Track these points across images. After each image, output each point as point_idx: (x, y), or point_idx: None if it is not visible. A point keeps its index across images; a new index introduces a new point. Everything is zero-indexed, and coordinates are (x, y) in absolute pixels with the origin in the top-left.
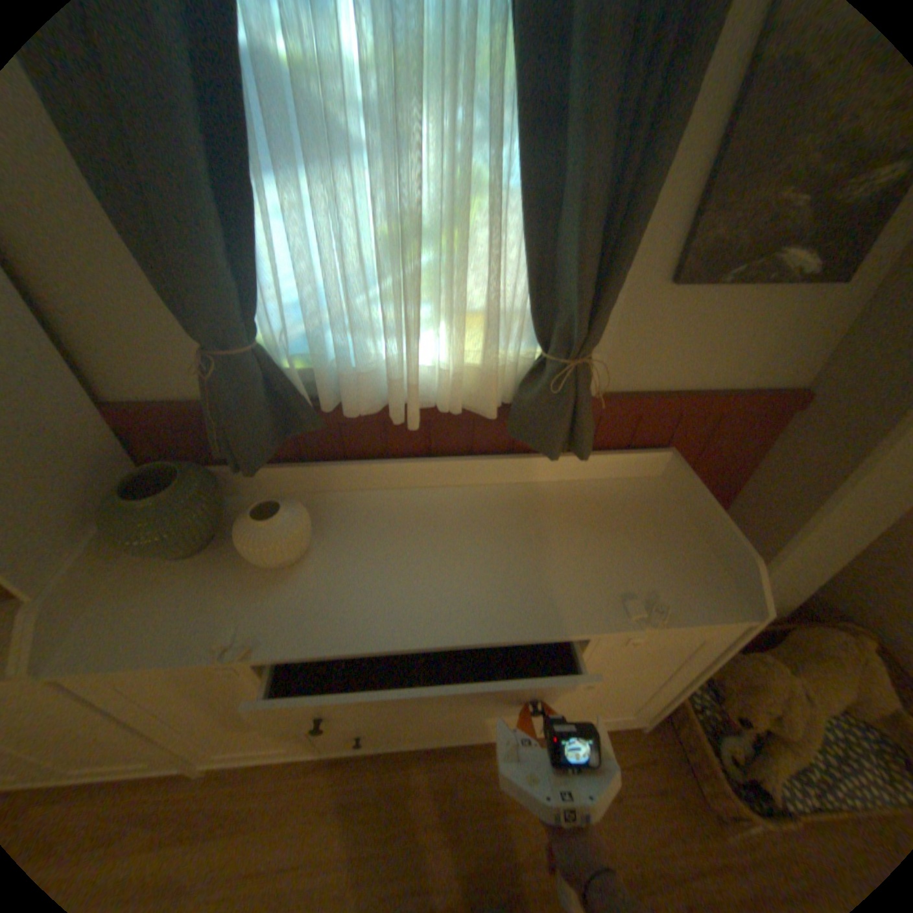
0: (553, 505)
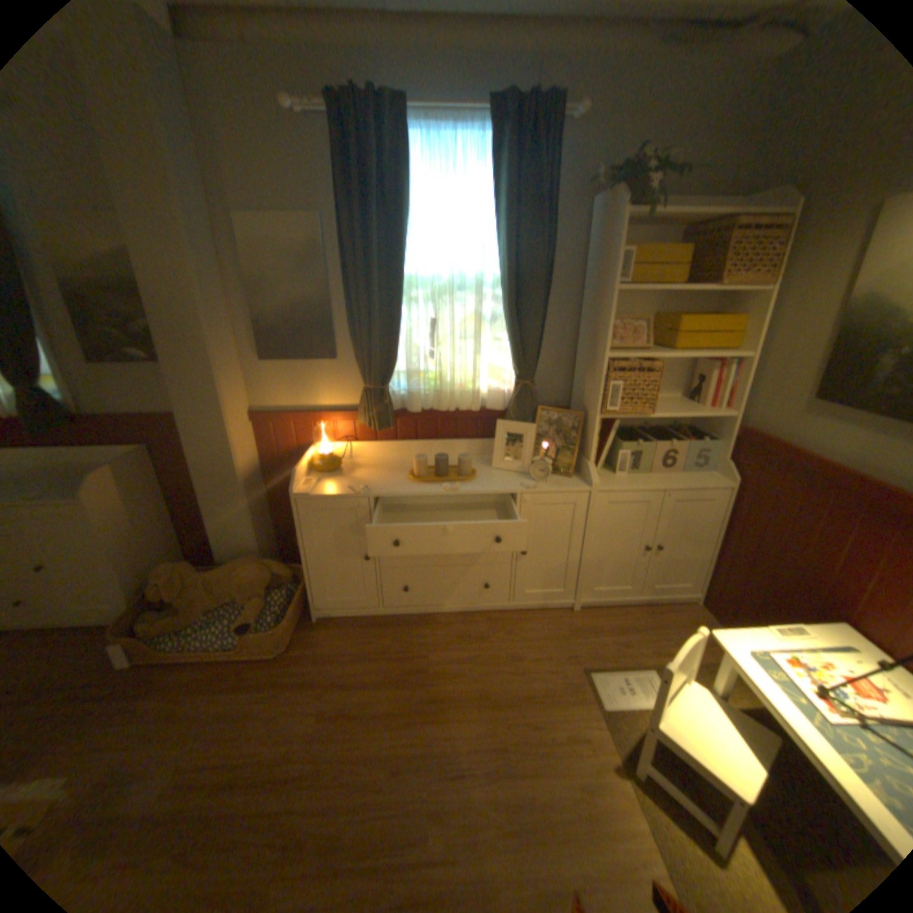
0: (62, 472)
